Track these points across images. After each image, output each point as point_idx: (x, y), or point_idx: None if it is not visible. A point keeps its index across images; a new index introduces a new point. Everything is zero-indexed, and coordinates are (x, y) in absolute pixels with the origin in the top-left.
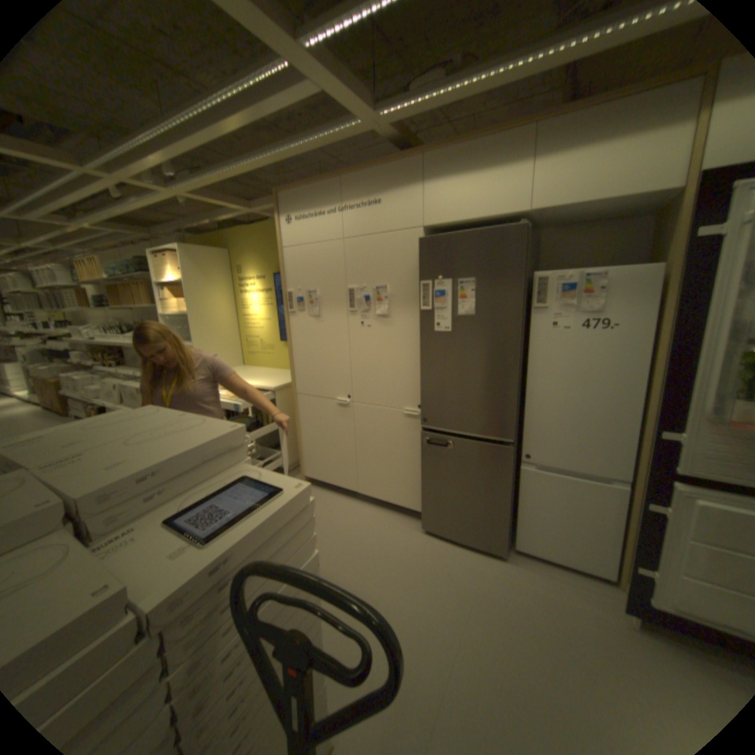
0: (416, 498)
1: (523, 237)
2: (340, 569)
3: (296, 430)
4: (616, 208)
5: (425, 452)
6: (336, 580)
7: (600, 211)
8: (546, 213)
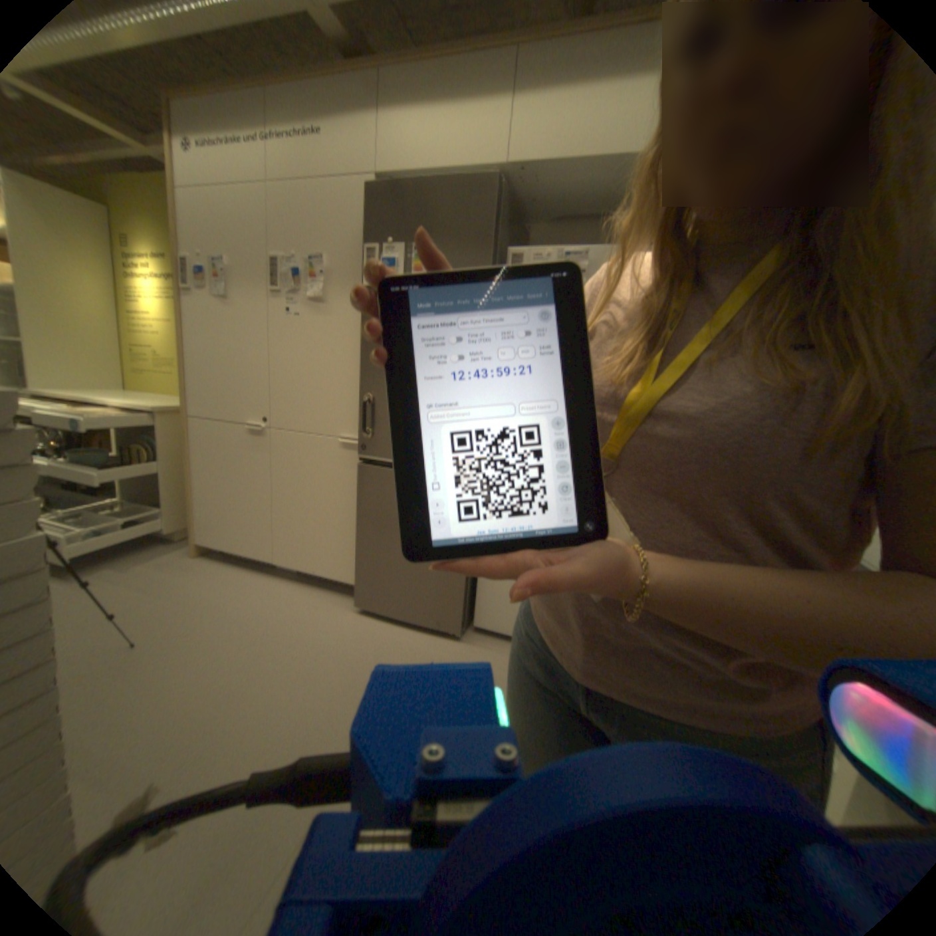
0: (351, 566)
1: (492, 190)
2: (213, 659)
3: (184, 472)
4: (605, 188)
5: (361, 494)
6: (200, 674)
7: (589, 191)
8: (527, 176)
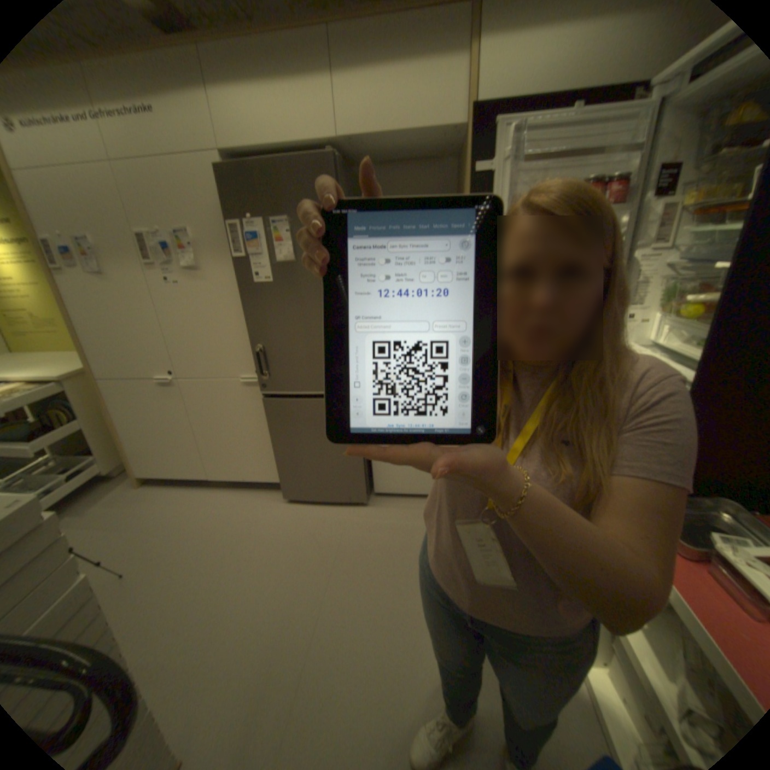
0: (273, 470)
1: (330, 167)
2: (189, 568)
3: (107, 425)
4: (419, 145)
5: (270, 420)
6: (184, 582)
7: (407, 147)
8: (354, 143)
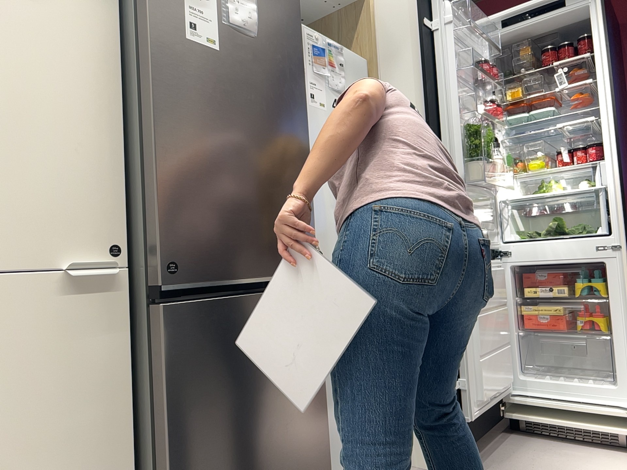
0: None
1: None
2: None
3: None
4: None
5: (173, 368)
6: None
7: None
8: None
